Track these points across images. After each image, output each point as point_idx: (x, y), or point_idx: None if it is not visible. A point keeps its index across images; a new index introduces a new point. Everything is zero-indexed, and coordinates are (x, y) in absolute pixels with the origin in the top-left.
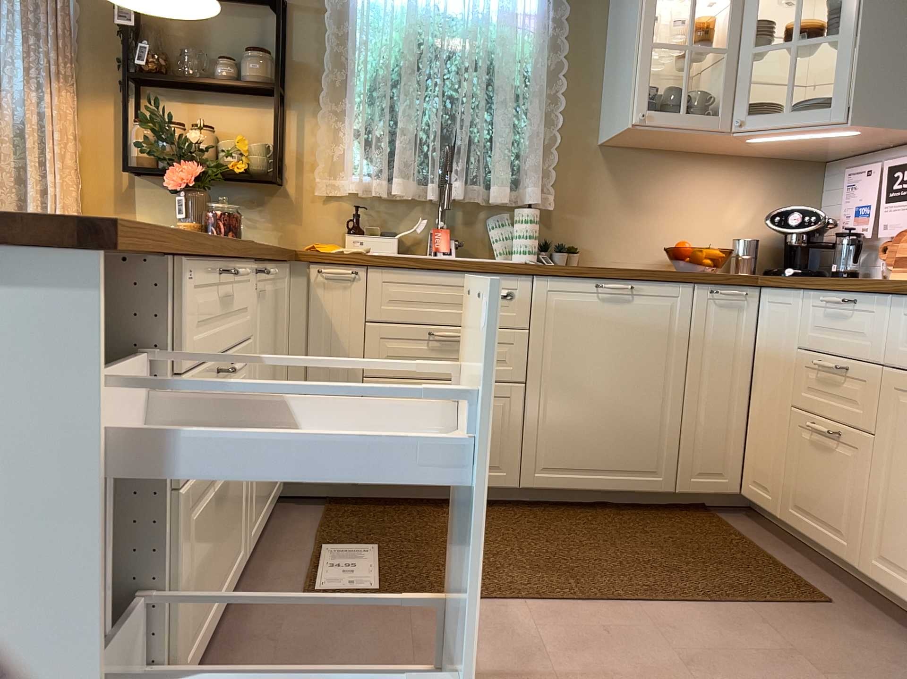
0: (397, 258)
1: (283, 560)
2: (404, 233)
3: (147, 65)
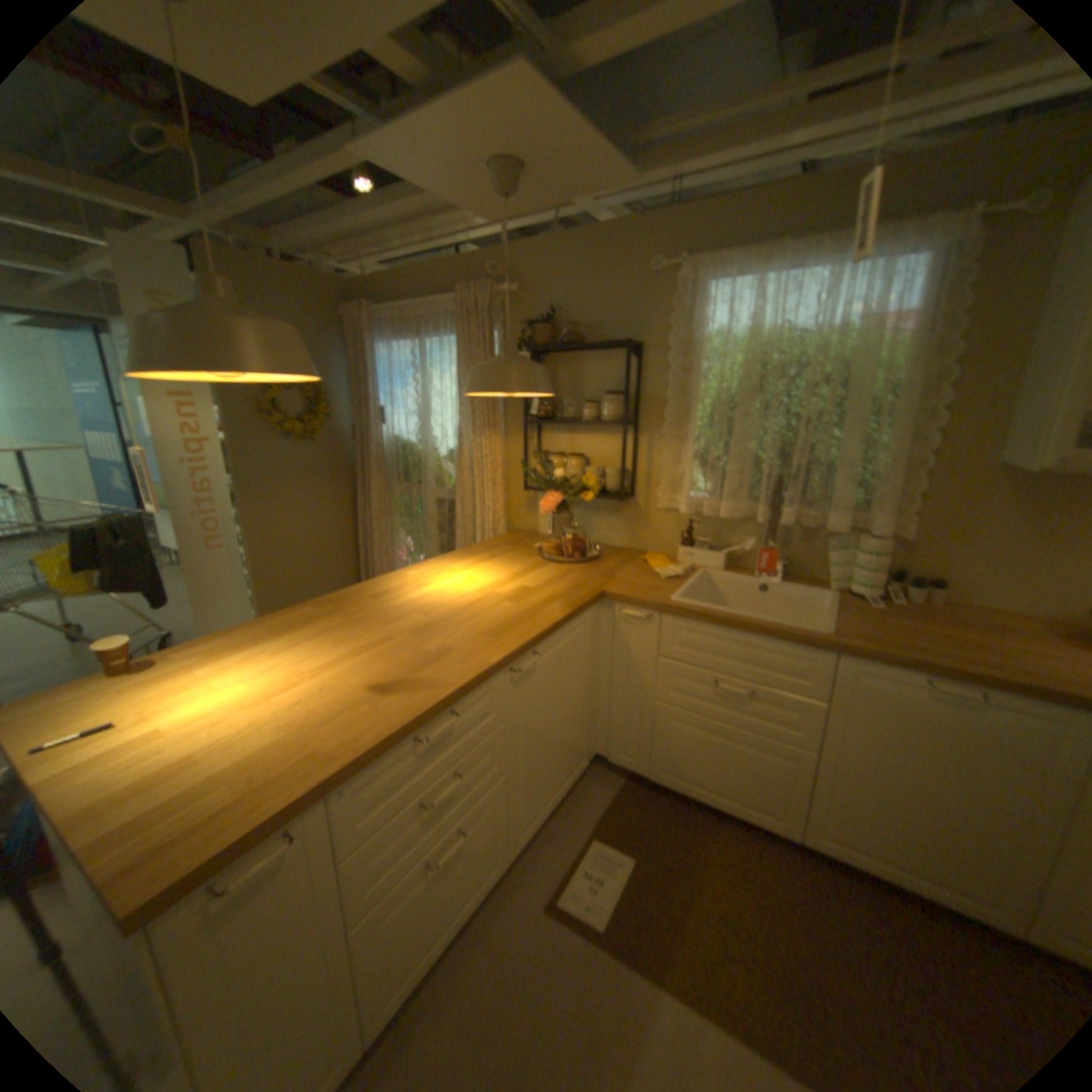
0: (690, 609)
1: (560, 848)
2: (732, 550)
3: (536, 413)
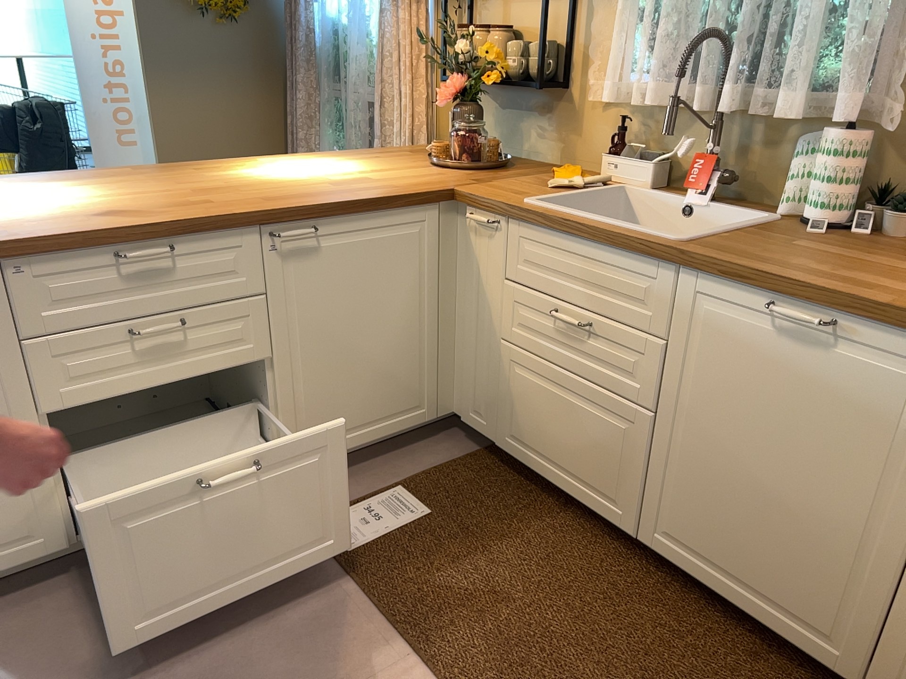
0: (535, 210)
1: (359, 482)
2: (662, 159)
3: None
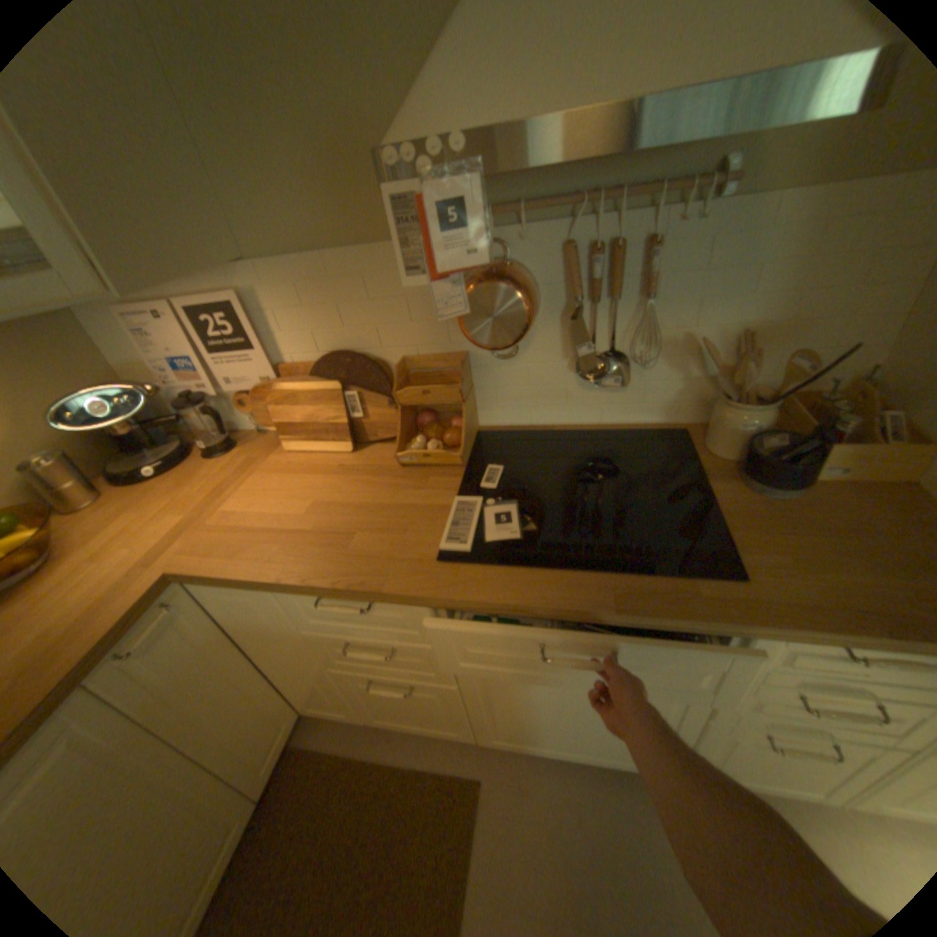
0: None
1: None
2: None
3: None
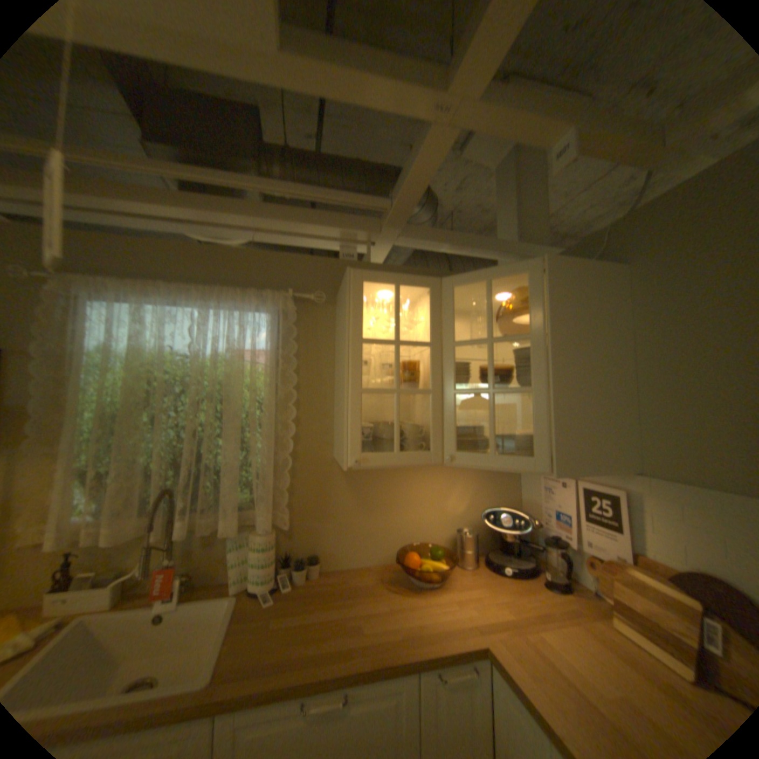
0: None
1: None
2: (121, 579)
3: None
